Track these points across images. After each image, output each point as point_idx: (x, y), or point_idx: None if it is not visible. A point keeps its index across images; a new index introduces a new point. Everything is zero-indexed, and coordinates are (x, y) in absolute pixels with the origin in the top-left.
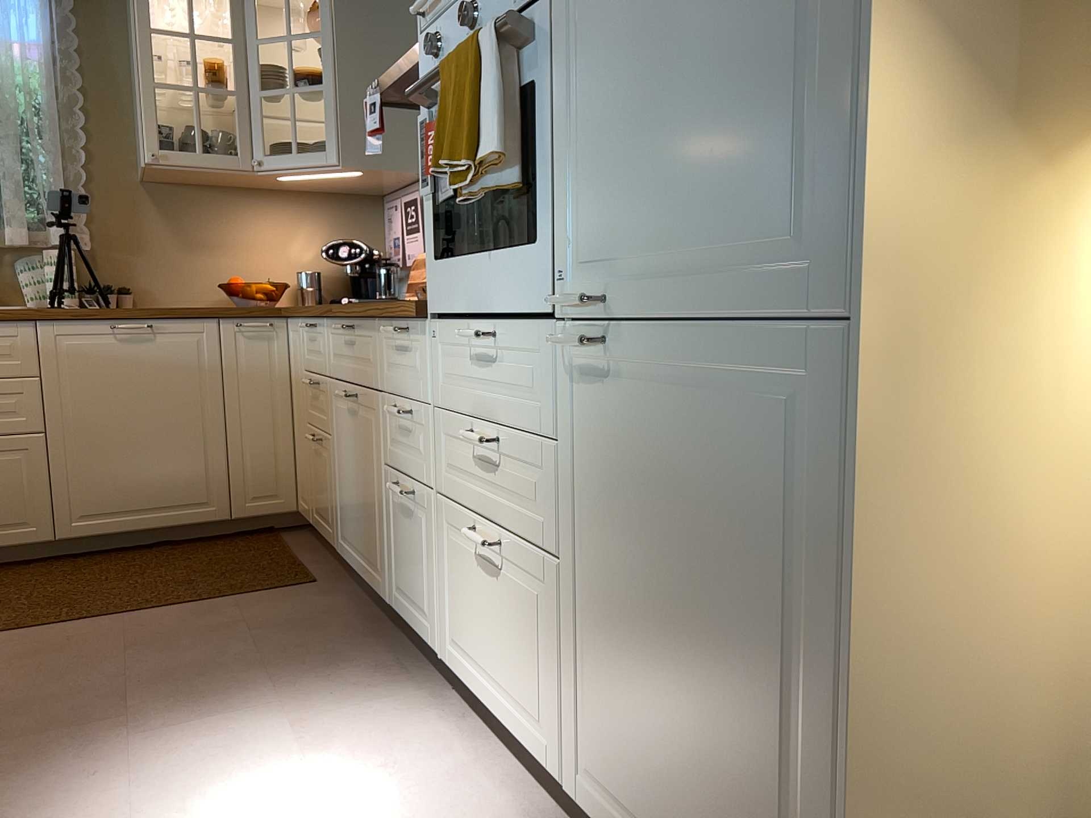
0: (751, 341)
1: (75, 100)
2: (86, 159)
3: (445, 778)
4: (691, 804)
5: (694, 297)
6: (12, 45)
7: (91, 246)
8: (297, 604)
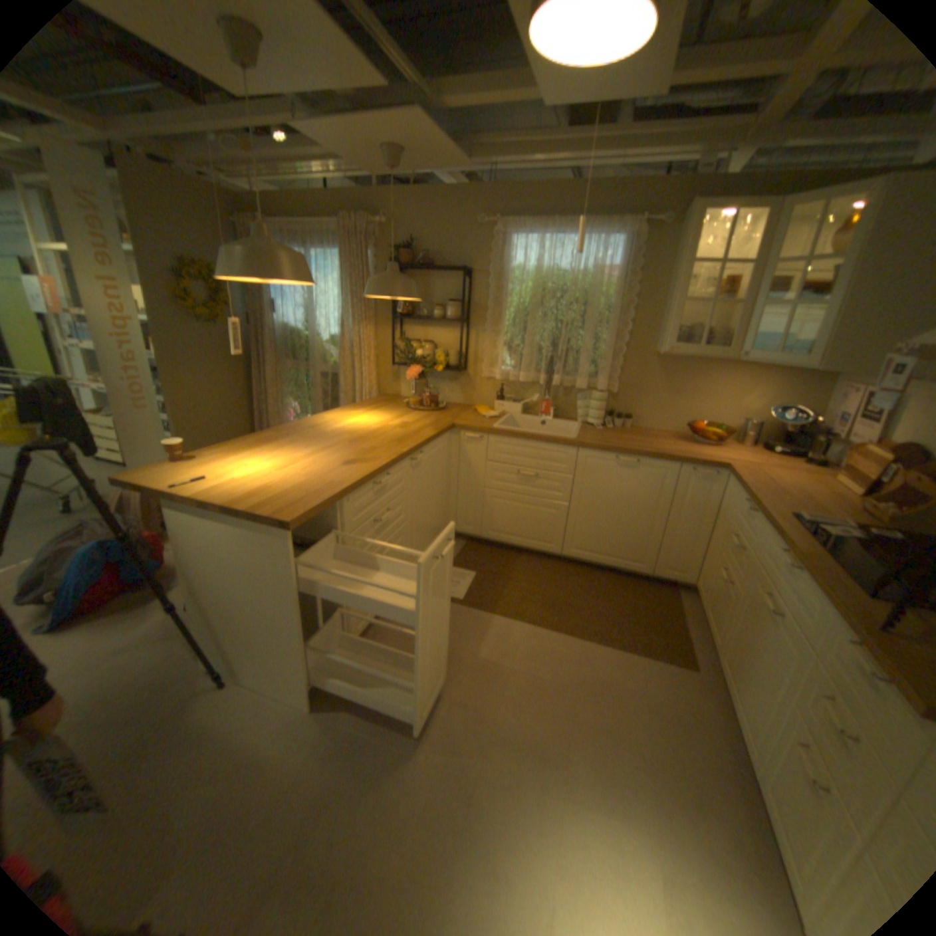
0: None
1: (630, 303)
2: (627, 340)
3: None
4: None
5: None
6: (604, 269)
7: (617, 391)
8: (682, 694)
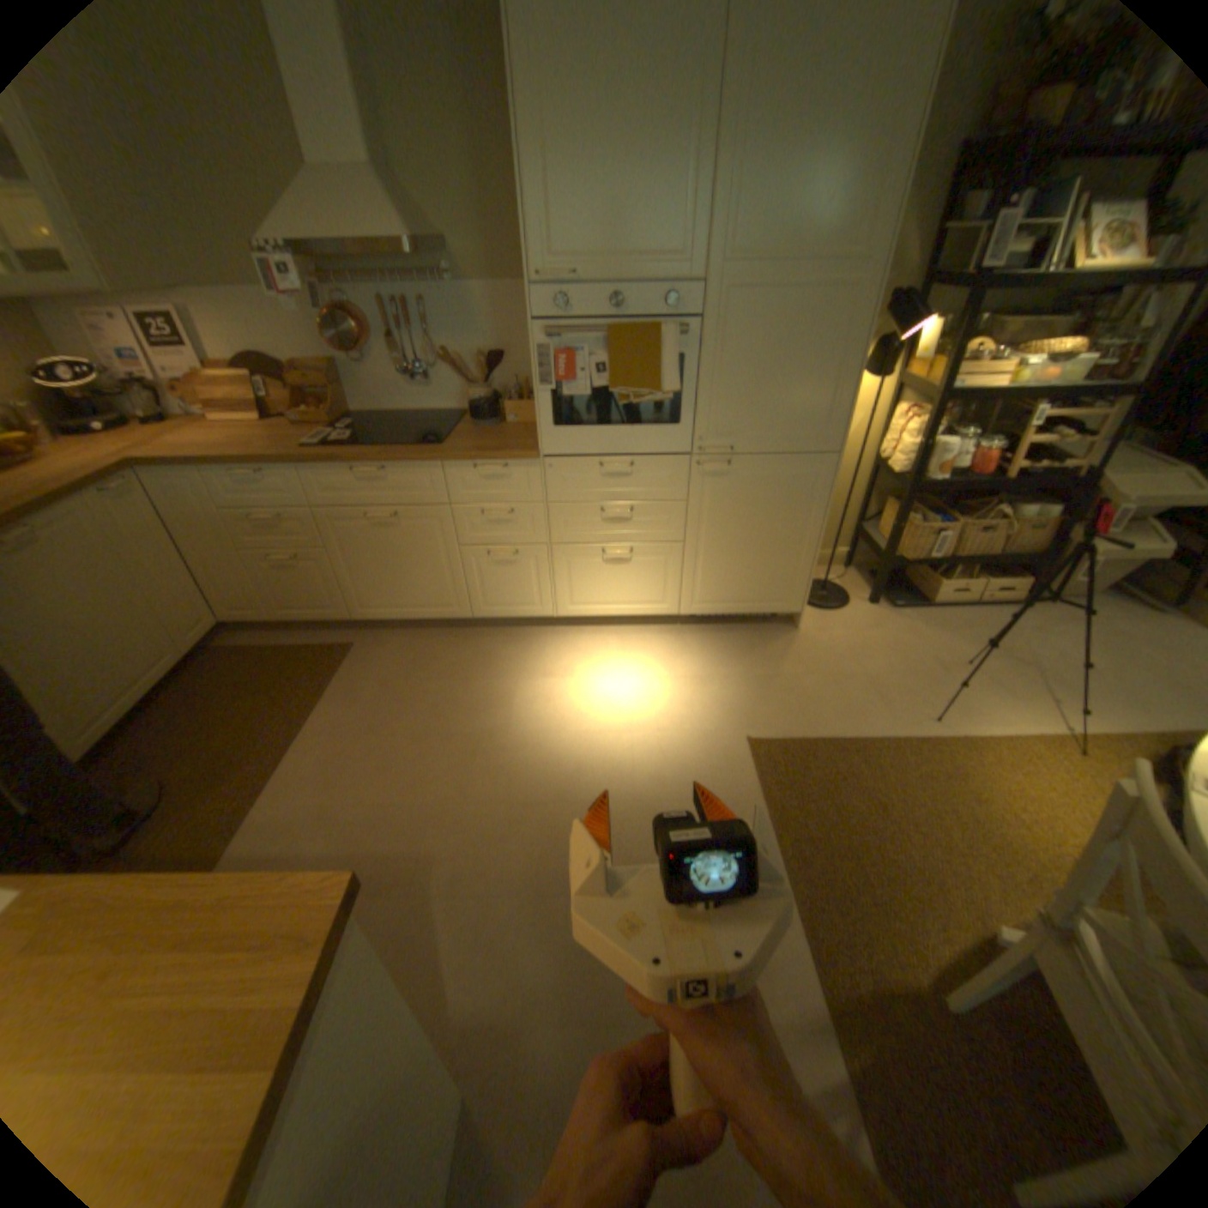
0: (795, 459)
1: None
2: None
3: (614, 645)
4: (749, 584)
5: (773, 447)
6: None
7: None
8: (380, 658)
